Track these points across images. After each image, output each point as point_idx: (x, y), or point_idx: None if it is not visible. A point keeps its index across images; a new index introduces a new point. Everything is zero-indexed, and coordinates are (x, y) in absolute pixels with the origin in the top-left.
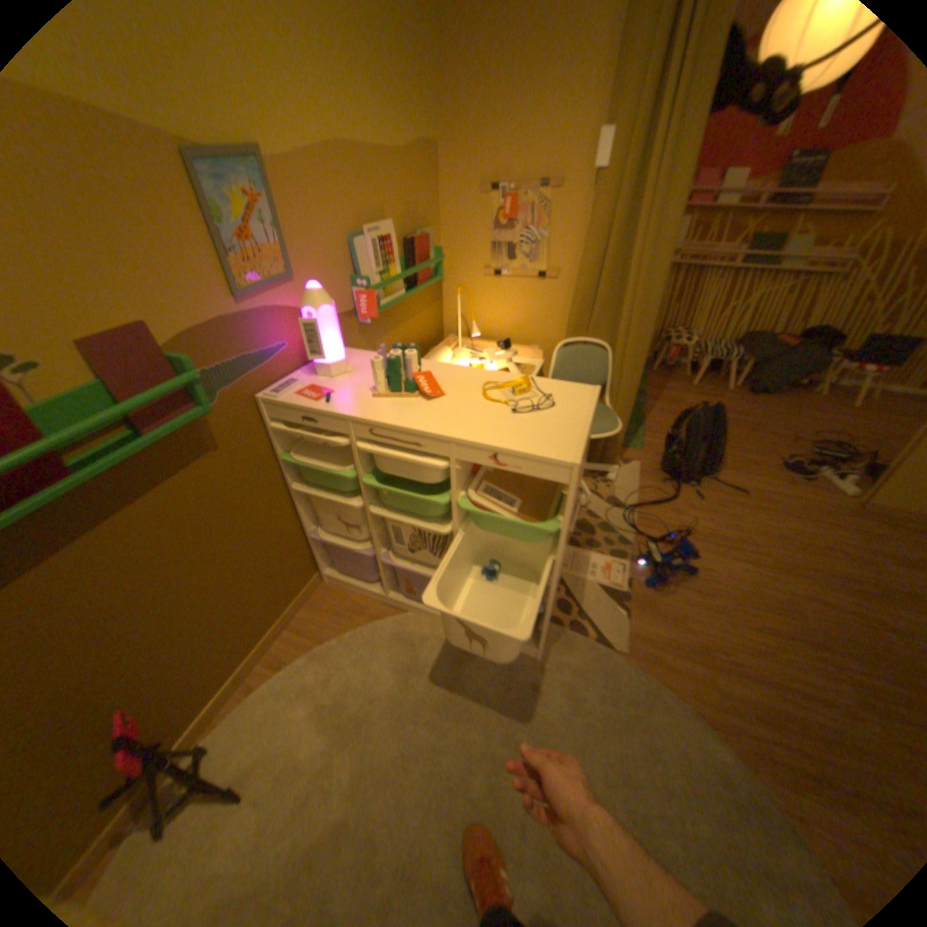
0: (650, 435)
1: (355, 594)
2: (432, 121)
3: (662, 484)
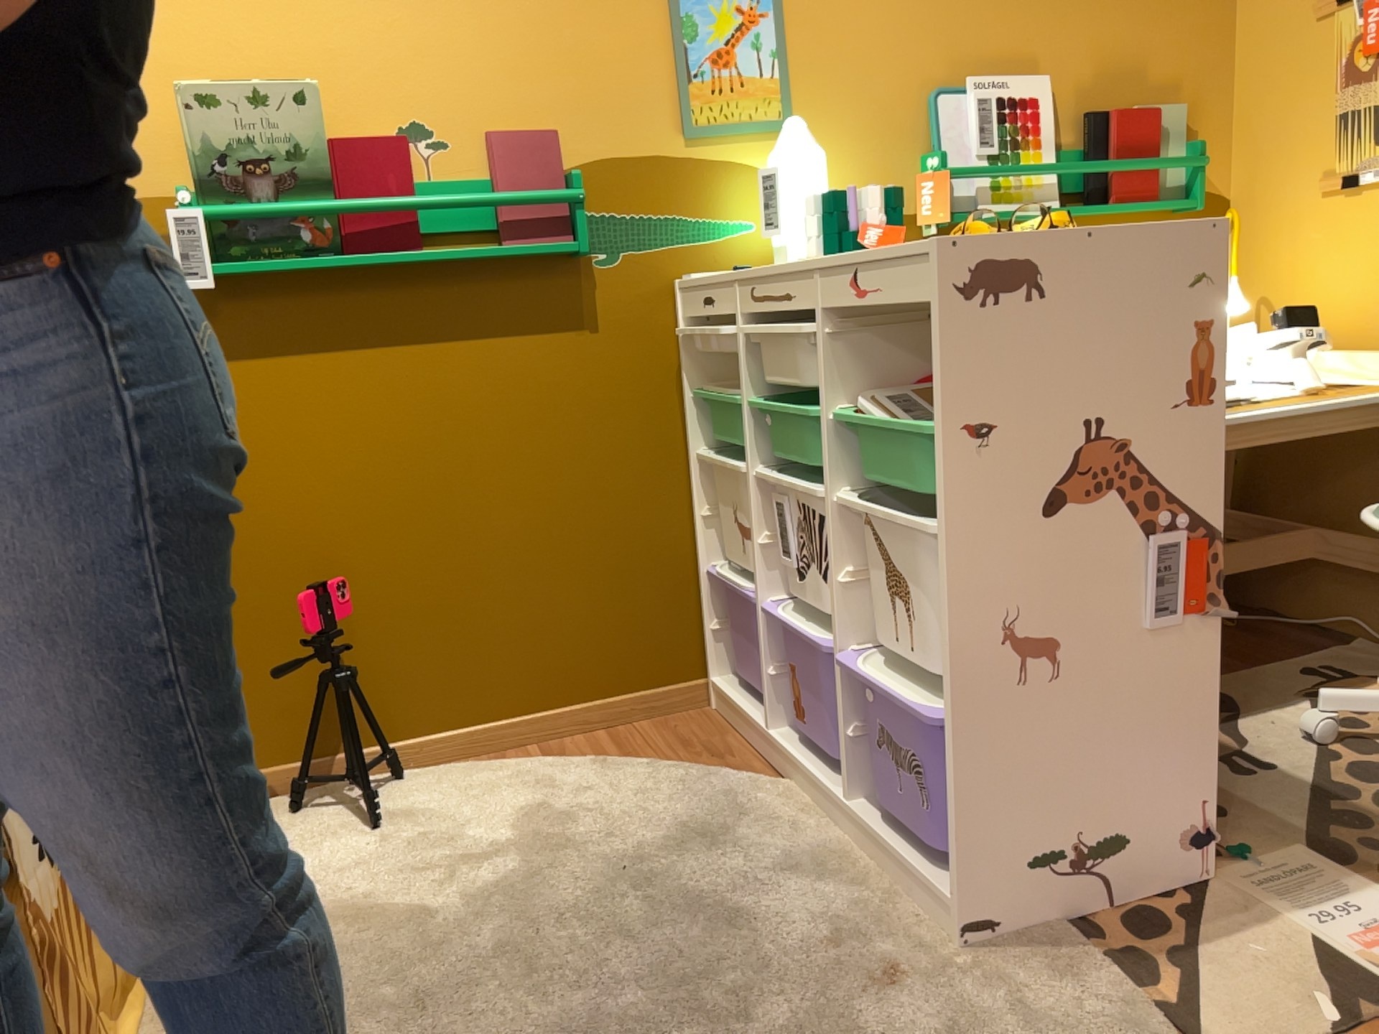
0: None
1: (736, 734)
2: None
3: None
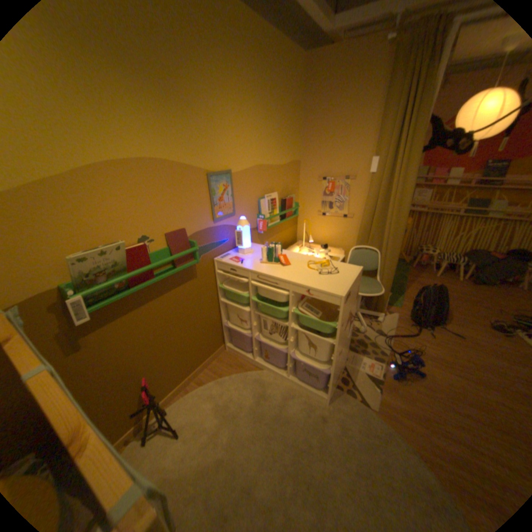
0: (407, 301)
1: (239, 358)
2: (298, 153)
3: (411, 327)
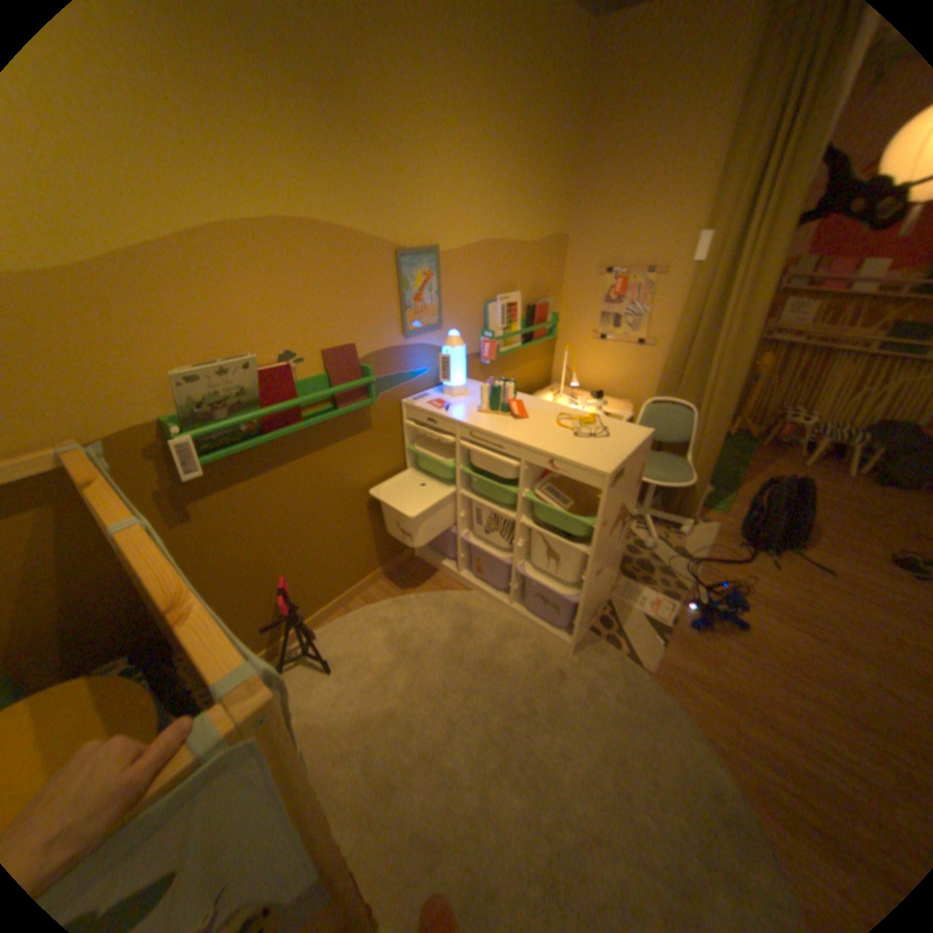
0: (741, 503)
1: (435, 569)
2: (566, 221)
3: (738, 548)
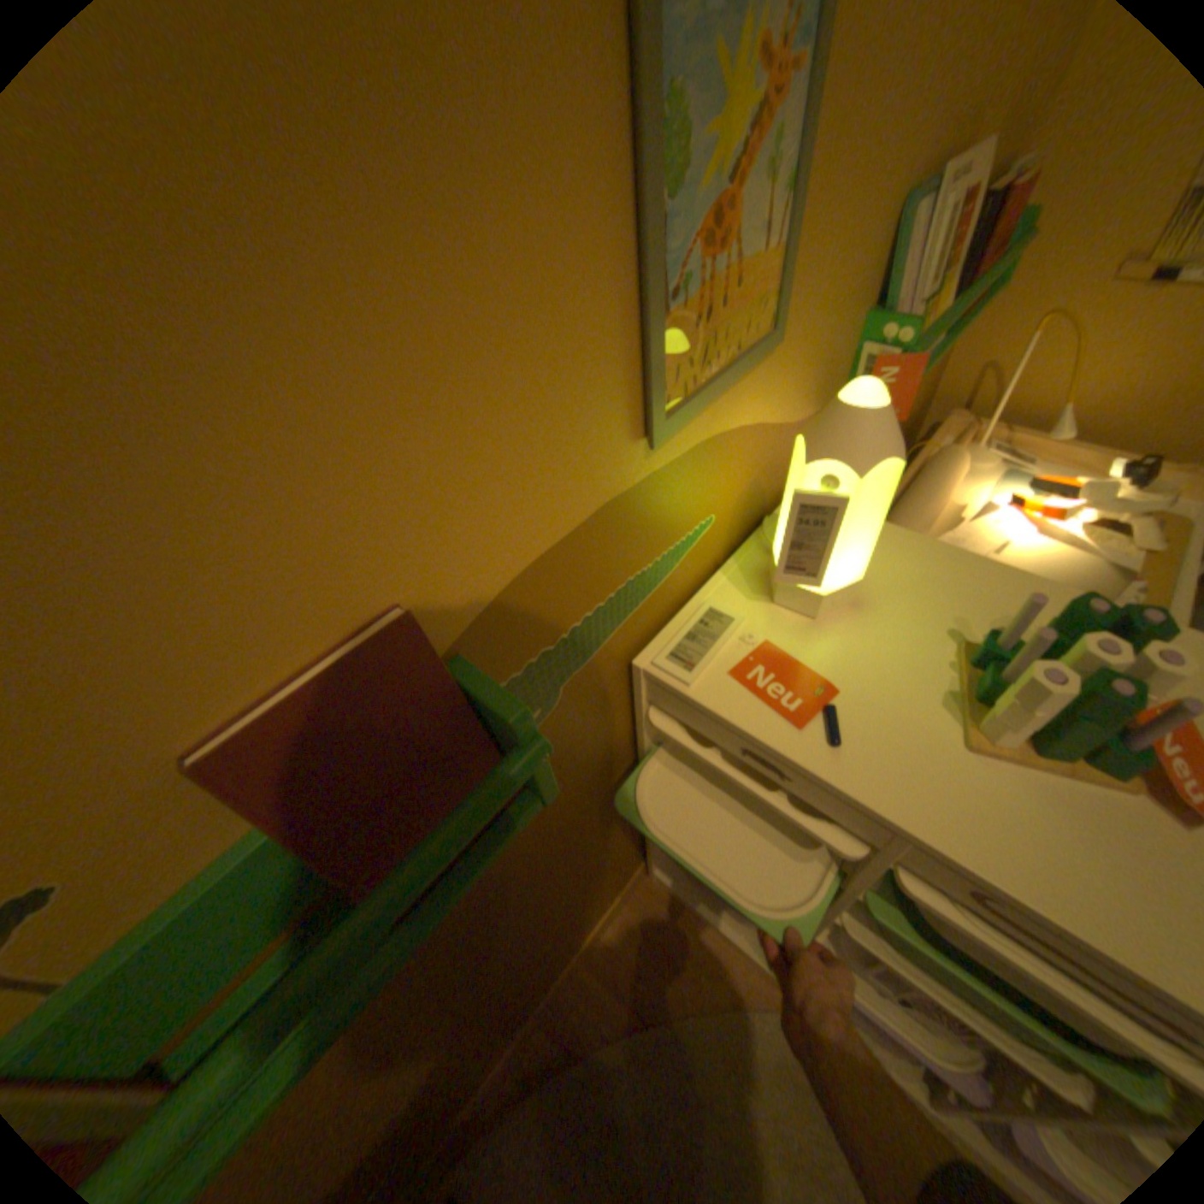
0: None
1: (704, 929)
2: None
3: None
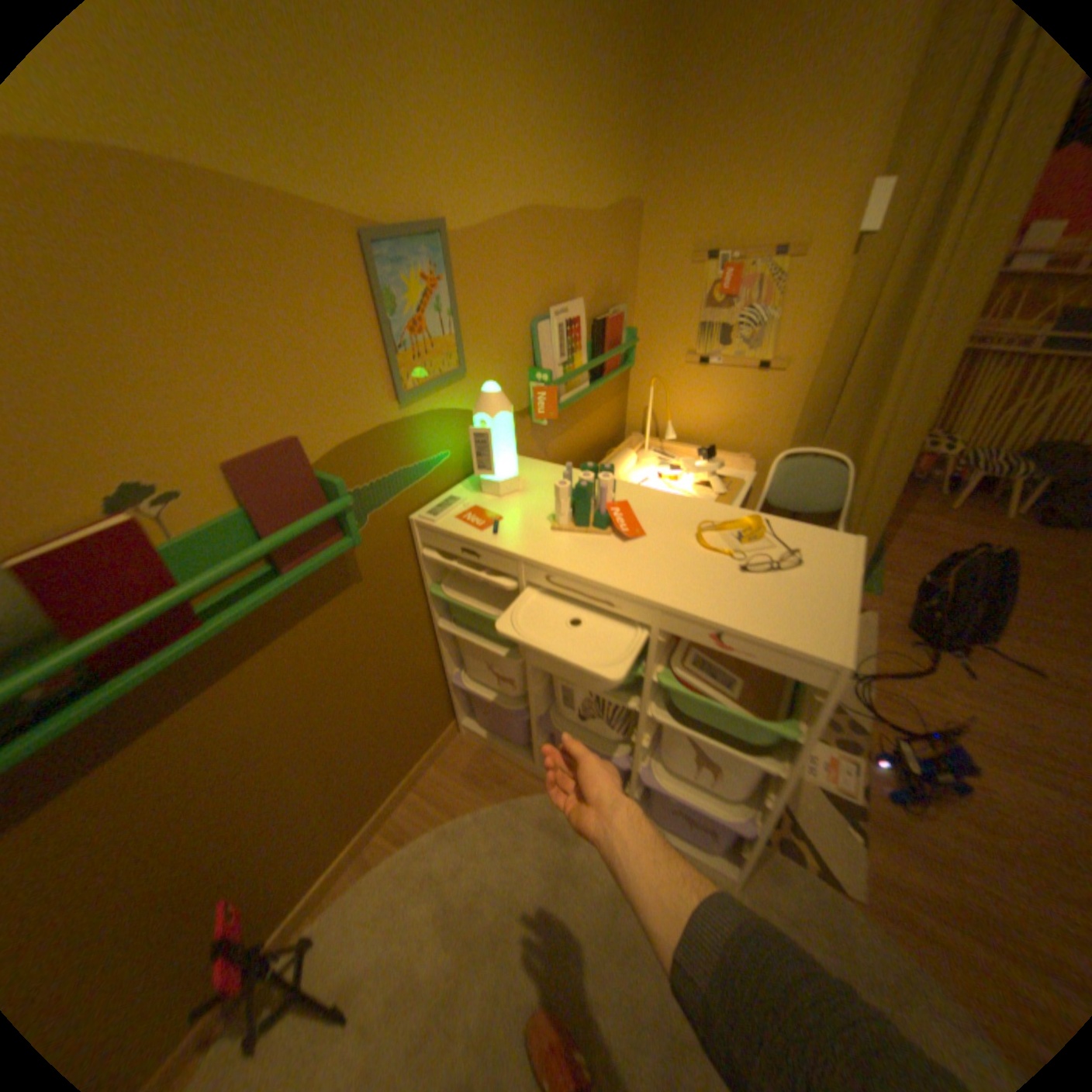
0: (892, 576)
1: (496, 756)
2: (640, 176)
3: (911, 649)
